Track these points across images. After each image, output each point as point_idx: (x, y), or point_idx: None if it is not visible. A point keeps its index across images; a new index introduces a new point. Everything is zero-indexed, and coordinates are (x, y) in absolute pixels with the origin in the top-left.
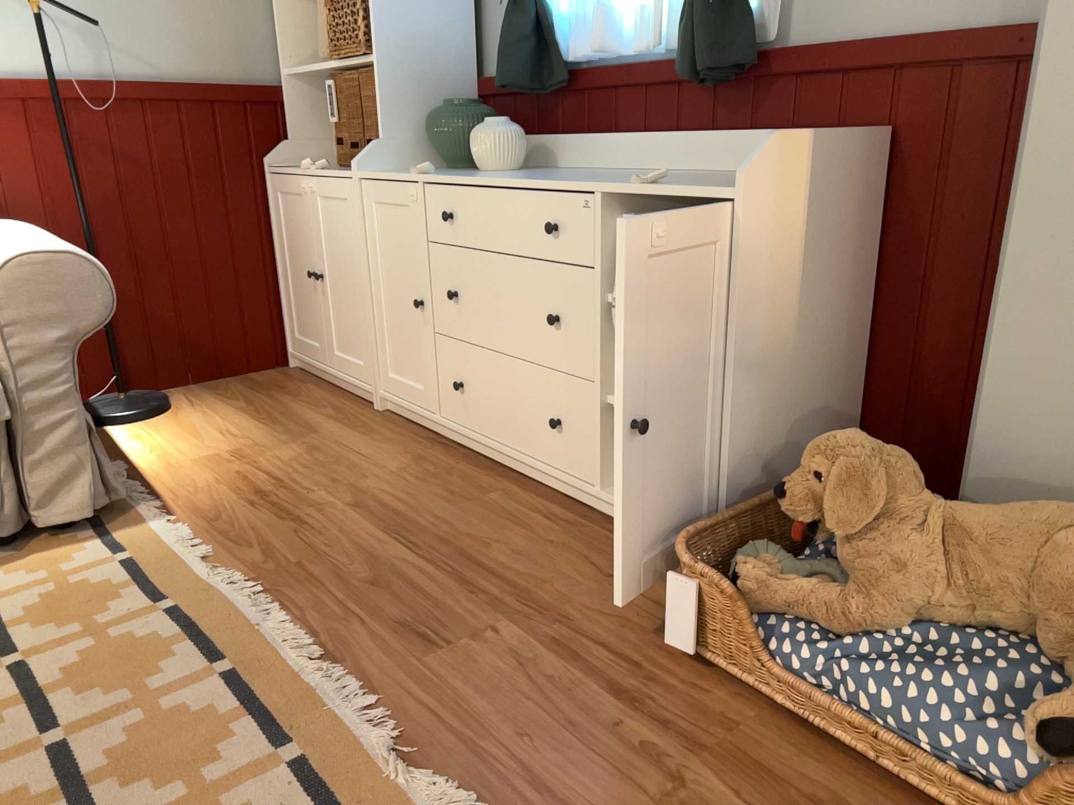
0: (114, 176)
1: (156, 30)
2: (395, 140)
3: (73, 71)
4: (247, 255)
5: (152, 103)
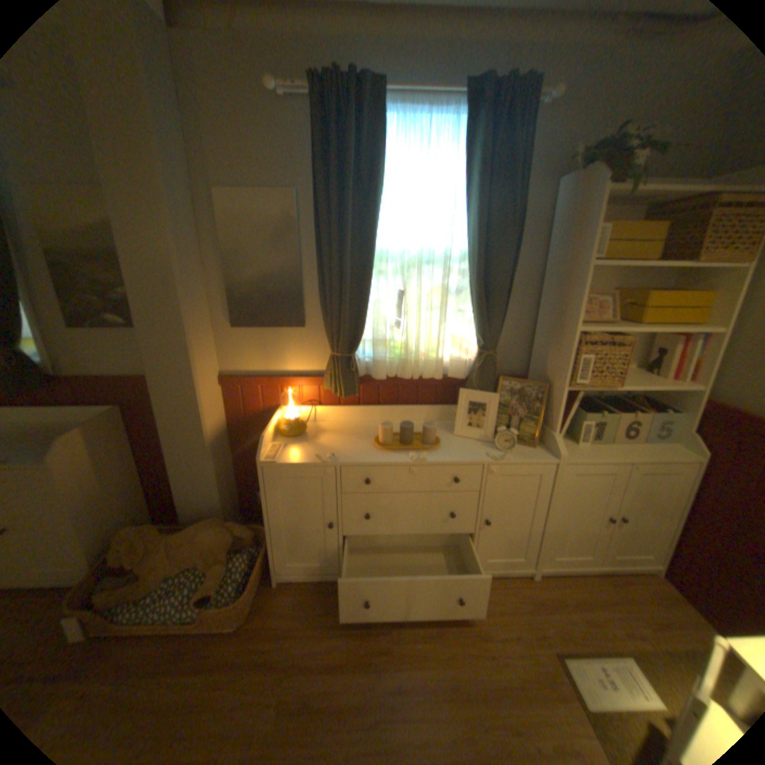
0: None
1: None
2: None
3: None
4: None
5: None
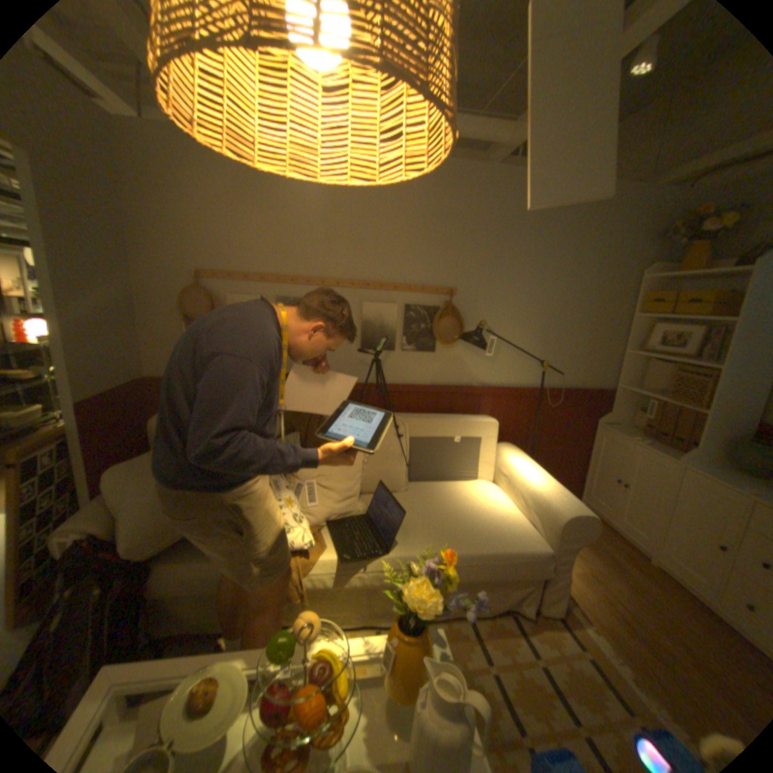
0: (540, 422)
1: (573, 367)
2: (709, 450)
3: (547, 389)
4: (579, 456)
5: (564, 396)
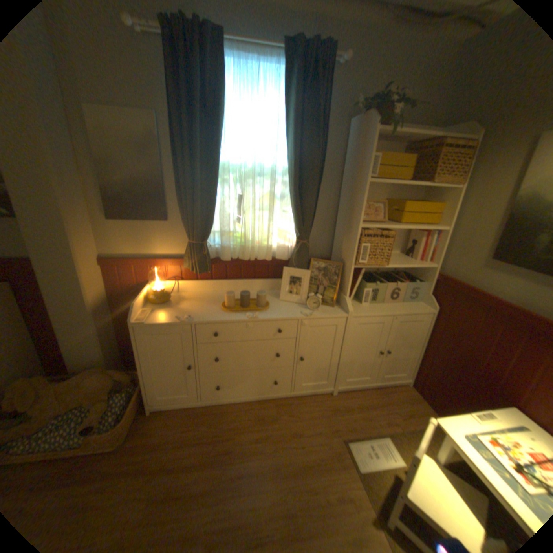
0: None
1: None
2: None
3: None
4: None
5: None
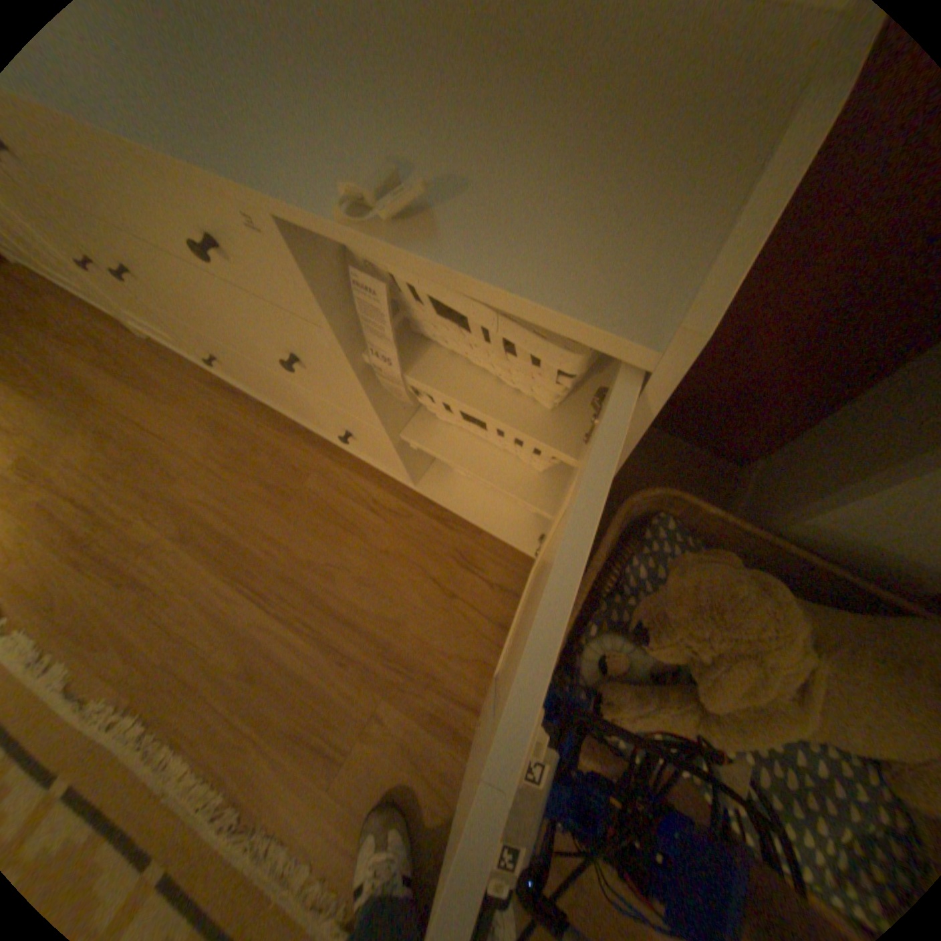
0: None
1: None
2: None
3: None
4: None
5: None
